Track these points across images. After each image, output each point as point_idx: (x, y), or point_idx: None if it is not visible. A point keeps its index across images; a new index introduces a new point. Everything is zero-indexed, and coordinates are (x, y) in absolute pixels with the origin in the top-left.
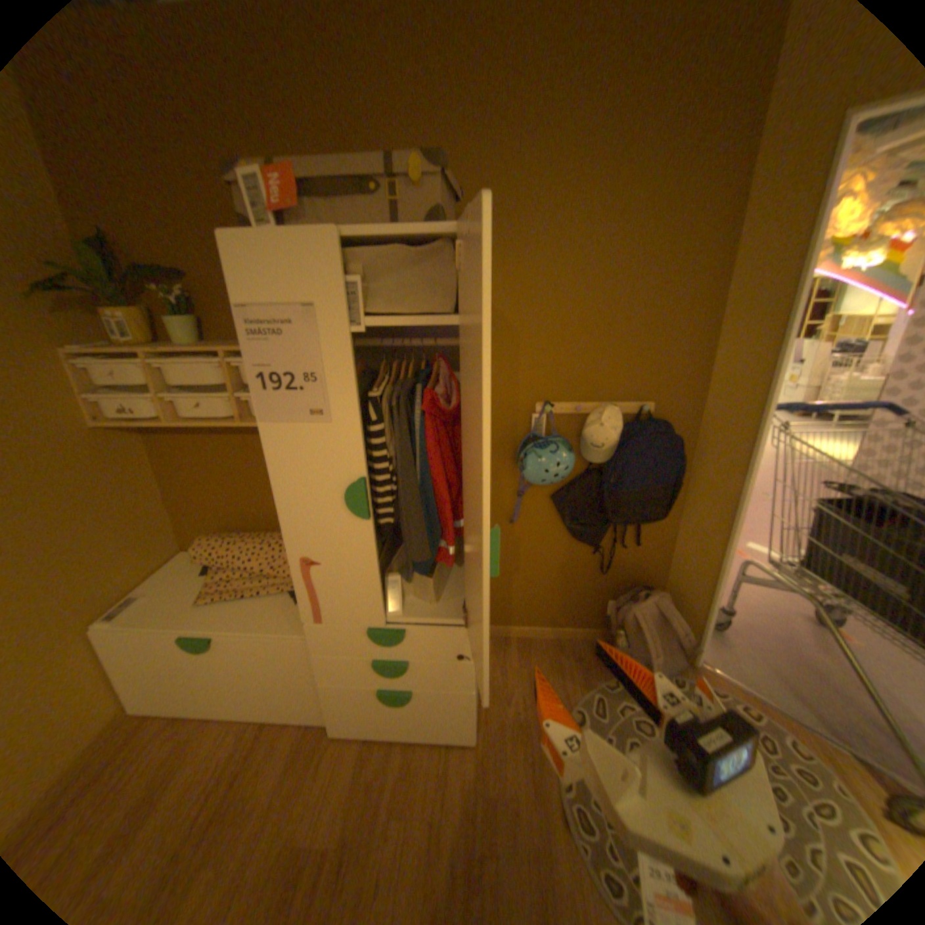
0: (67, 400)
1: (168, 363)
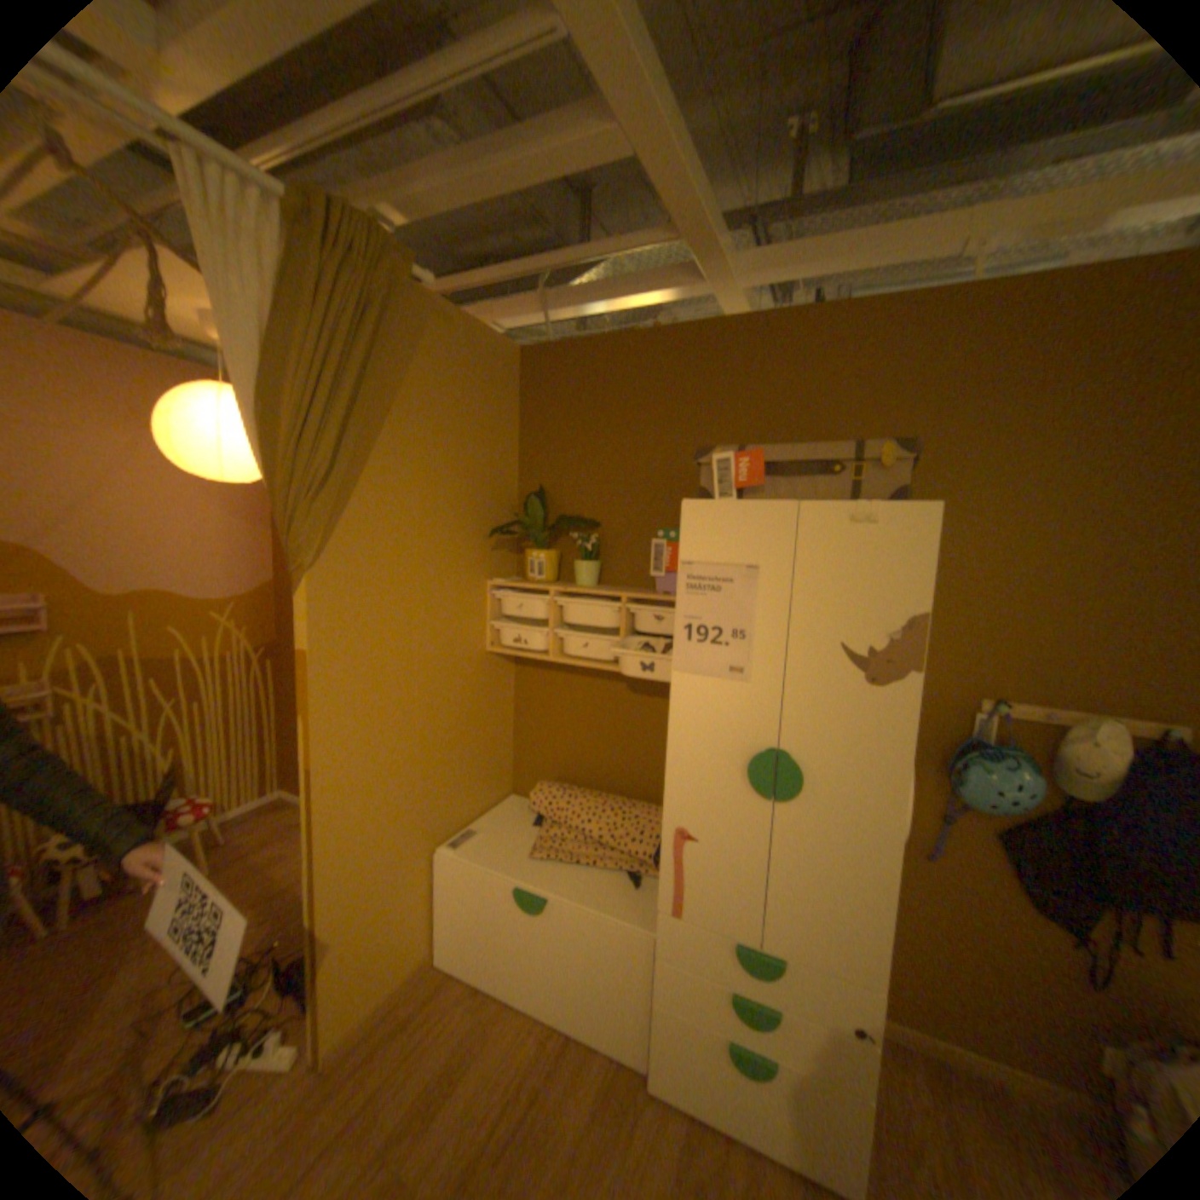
0: (480, 624)
1: (572, 602)
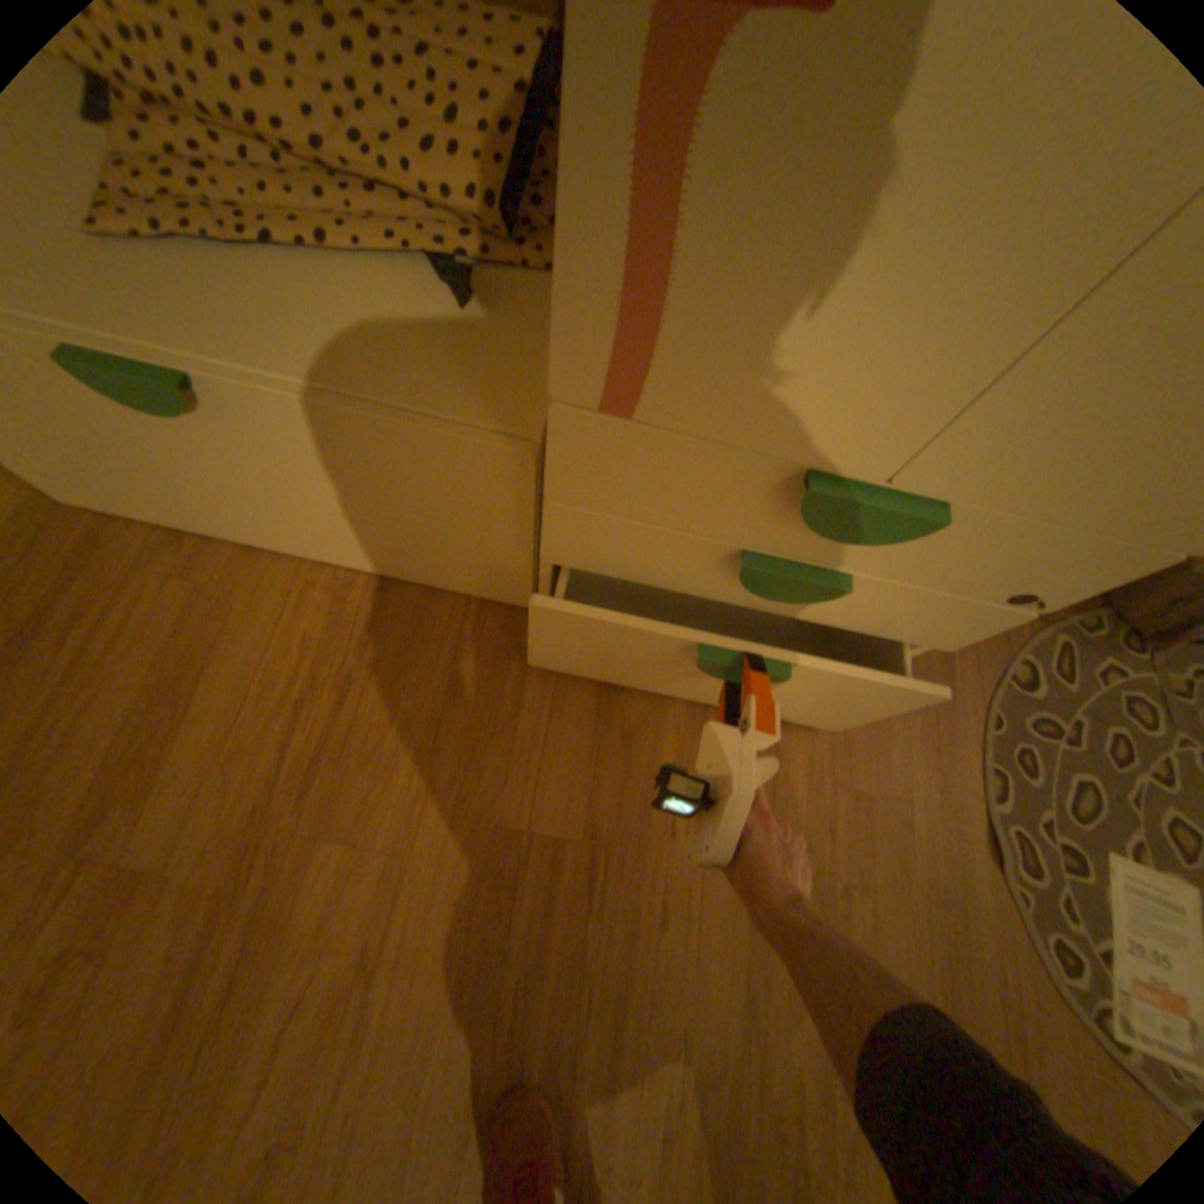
0: None
1: None
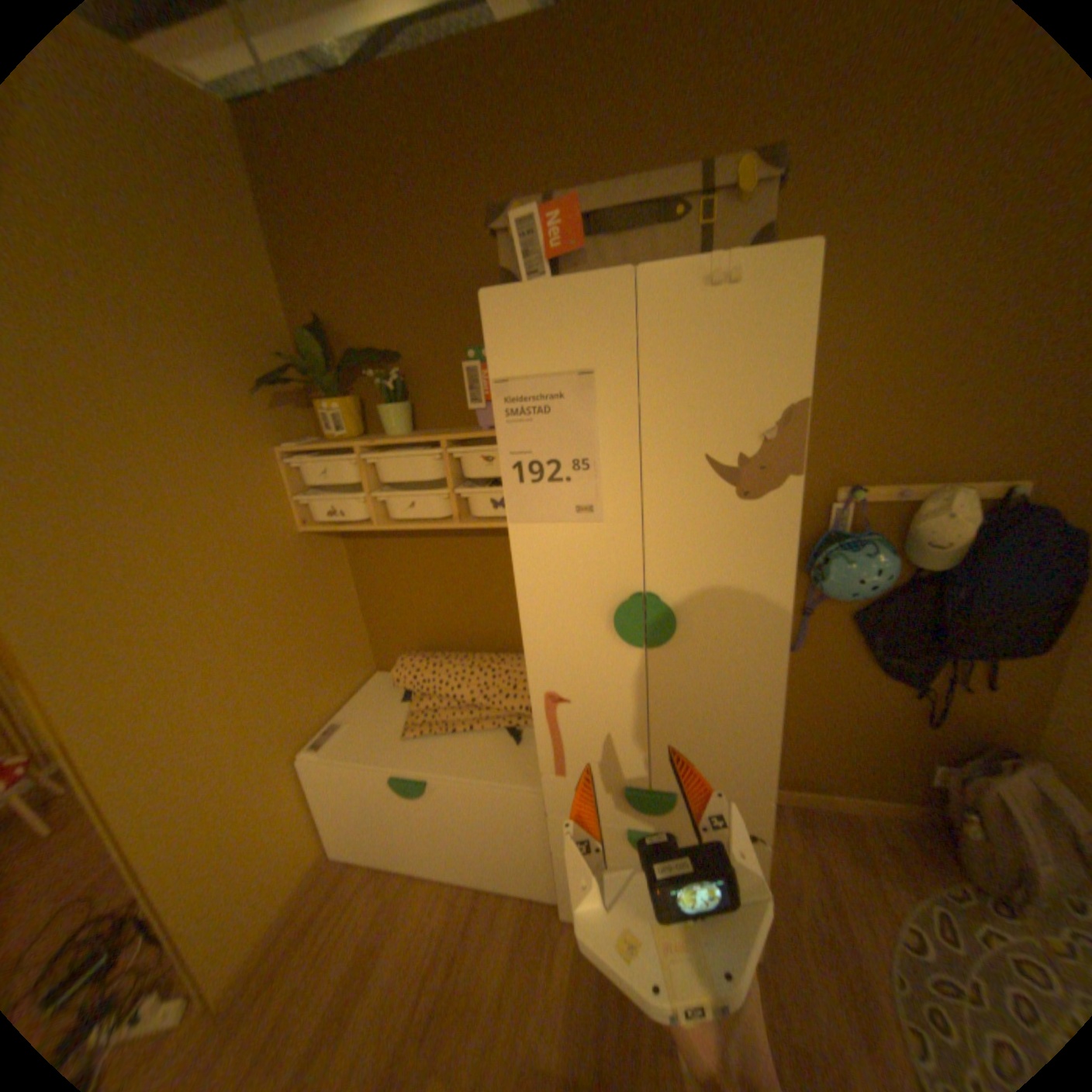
0: (281, 502)
1: (384, 457)
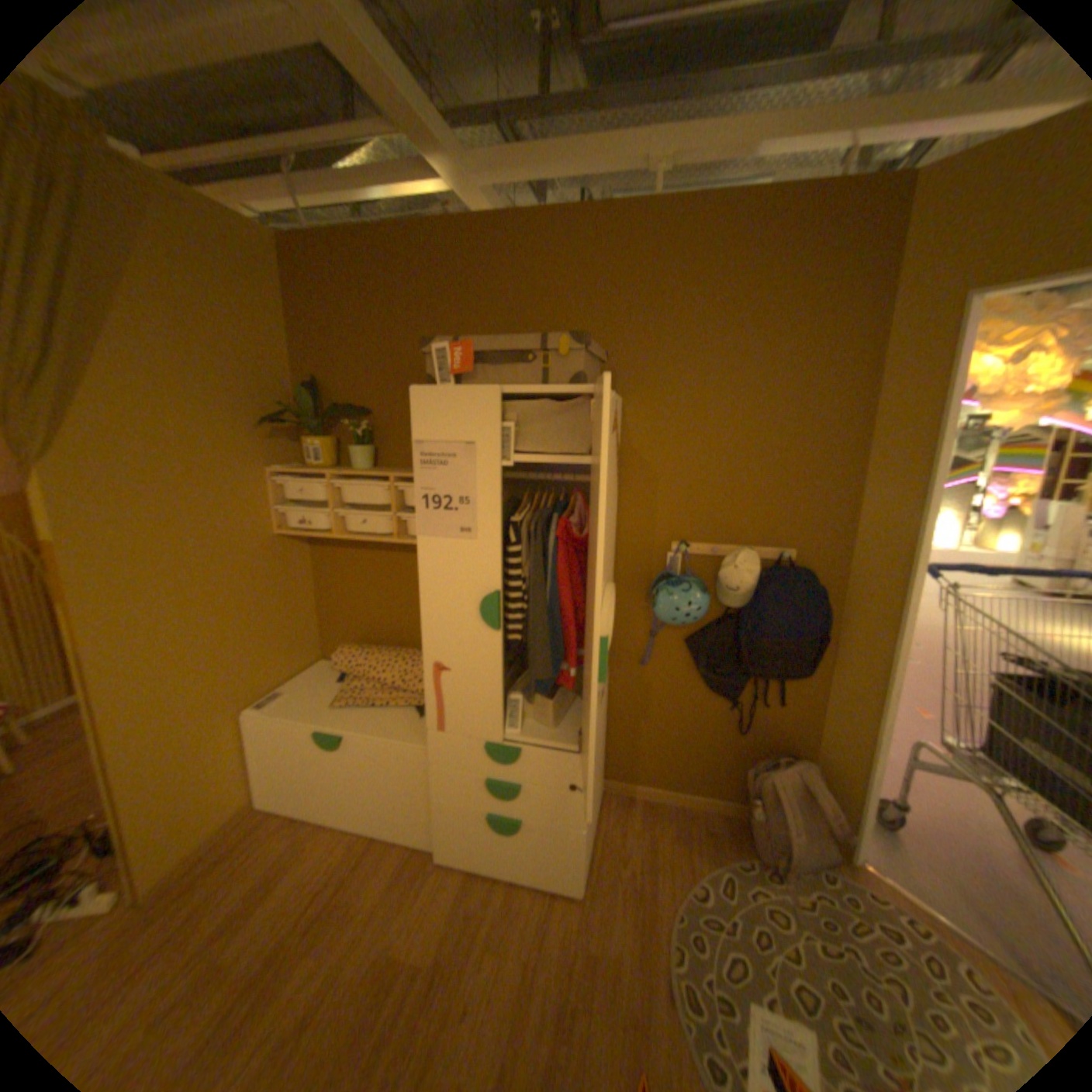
0: (263, 510)
1: (346, 485)
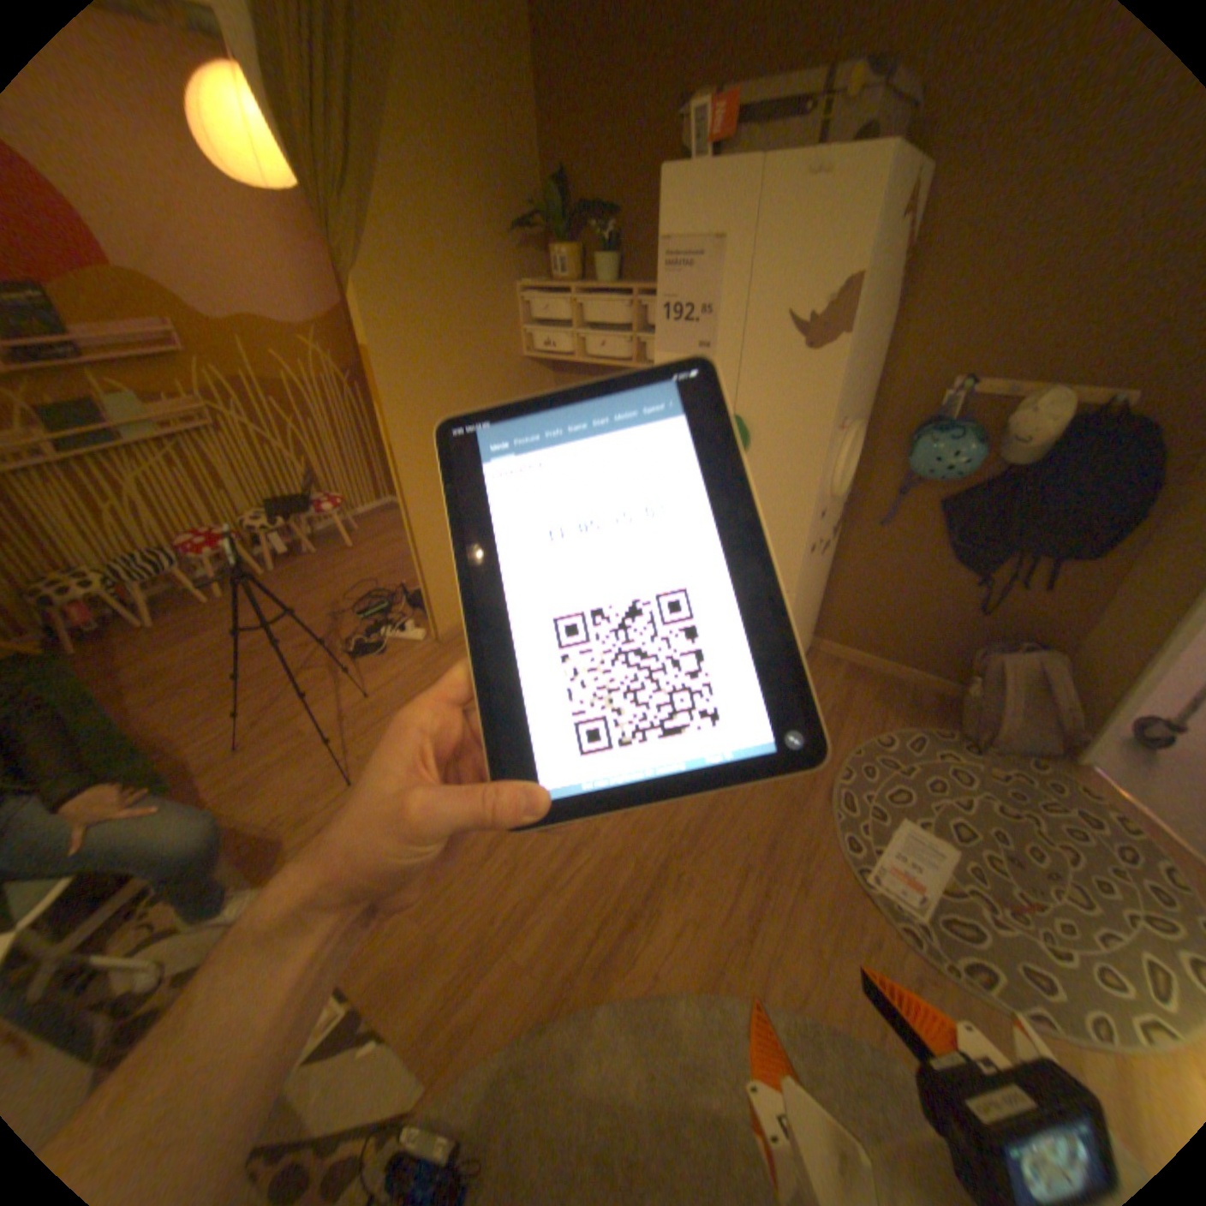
0: (513, 330)
1: (589, 300)
